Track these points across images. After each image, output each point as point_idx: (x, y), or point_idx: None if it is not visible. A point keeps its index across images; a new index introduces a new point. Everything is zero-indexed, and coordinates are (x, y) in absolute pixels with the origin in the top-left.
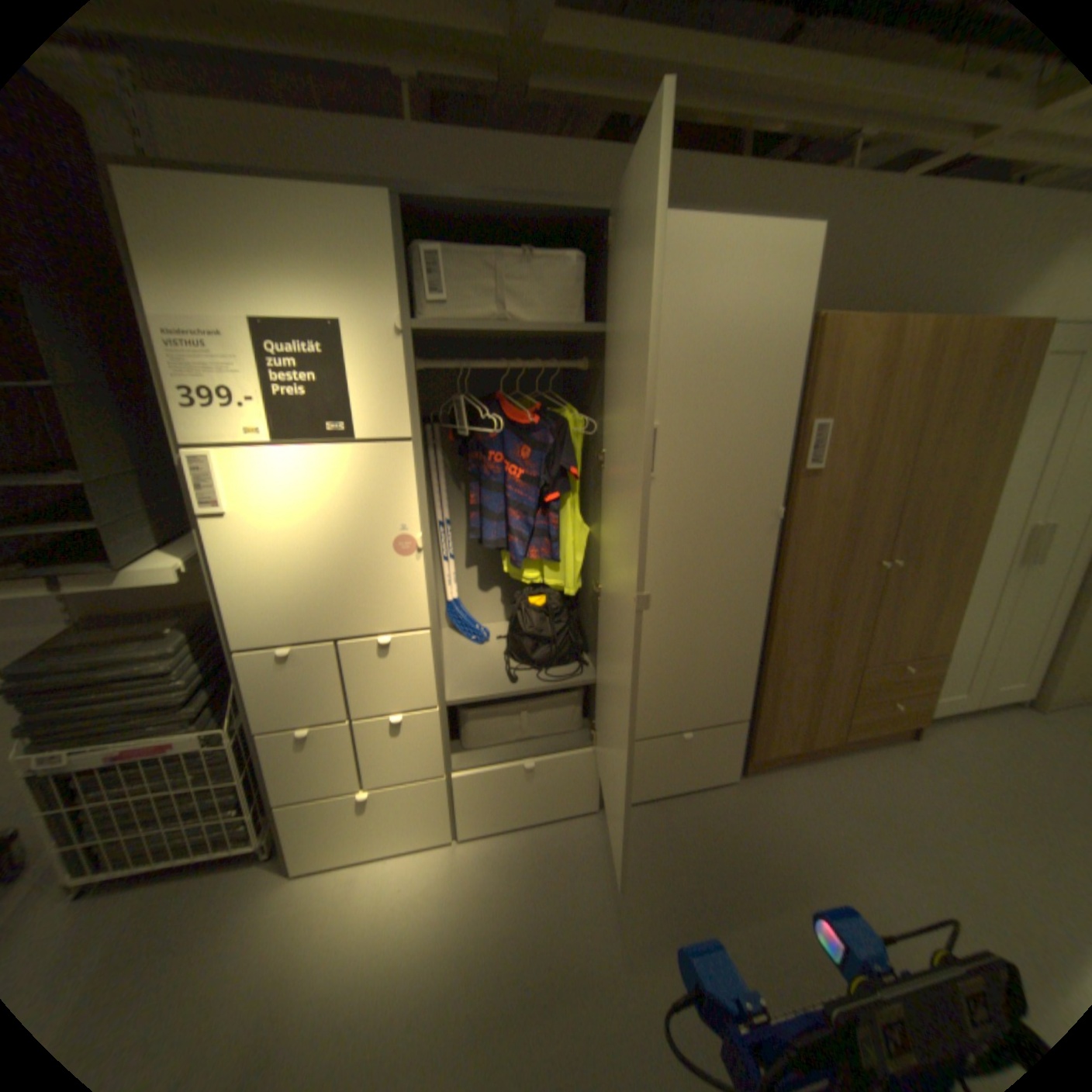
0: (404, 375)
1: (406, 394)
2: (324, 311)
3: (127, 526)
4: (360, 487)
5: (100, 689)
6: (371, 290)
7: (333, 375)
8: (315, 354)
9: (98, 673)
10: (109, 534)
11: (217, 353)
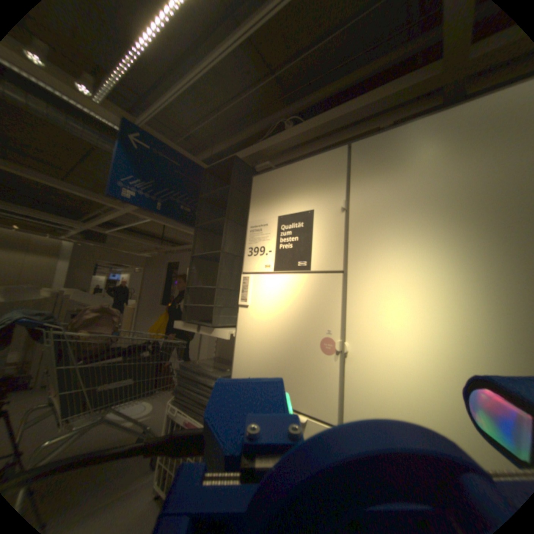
0: (343, 233)
1: (342, 244)
2: (307, 208)
3: (225, 312)
4: (307, 301)
5: (195, 386)
6: (330, 193)
7: (305, 237)
8: (299, 228)
9: (197, 377)
10: (215, 311)
11: (263, 234)
